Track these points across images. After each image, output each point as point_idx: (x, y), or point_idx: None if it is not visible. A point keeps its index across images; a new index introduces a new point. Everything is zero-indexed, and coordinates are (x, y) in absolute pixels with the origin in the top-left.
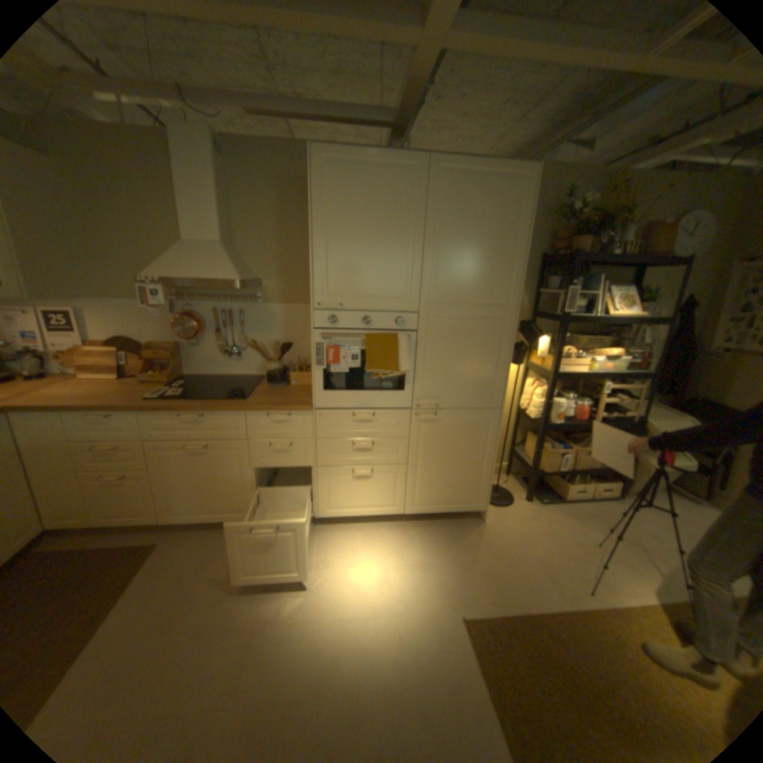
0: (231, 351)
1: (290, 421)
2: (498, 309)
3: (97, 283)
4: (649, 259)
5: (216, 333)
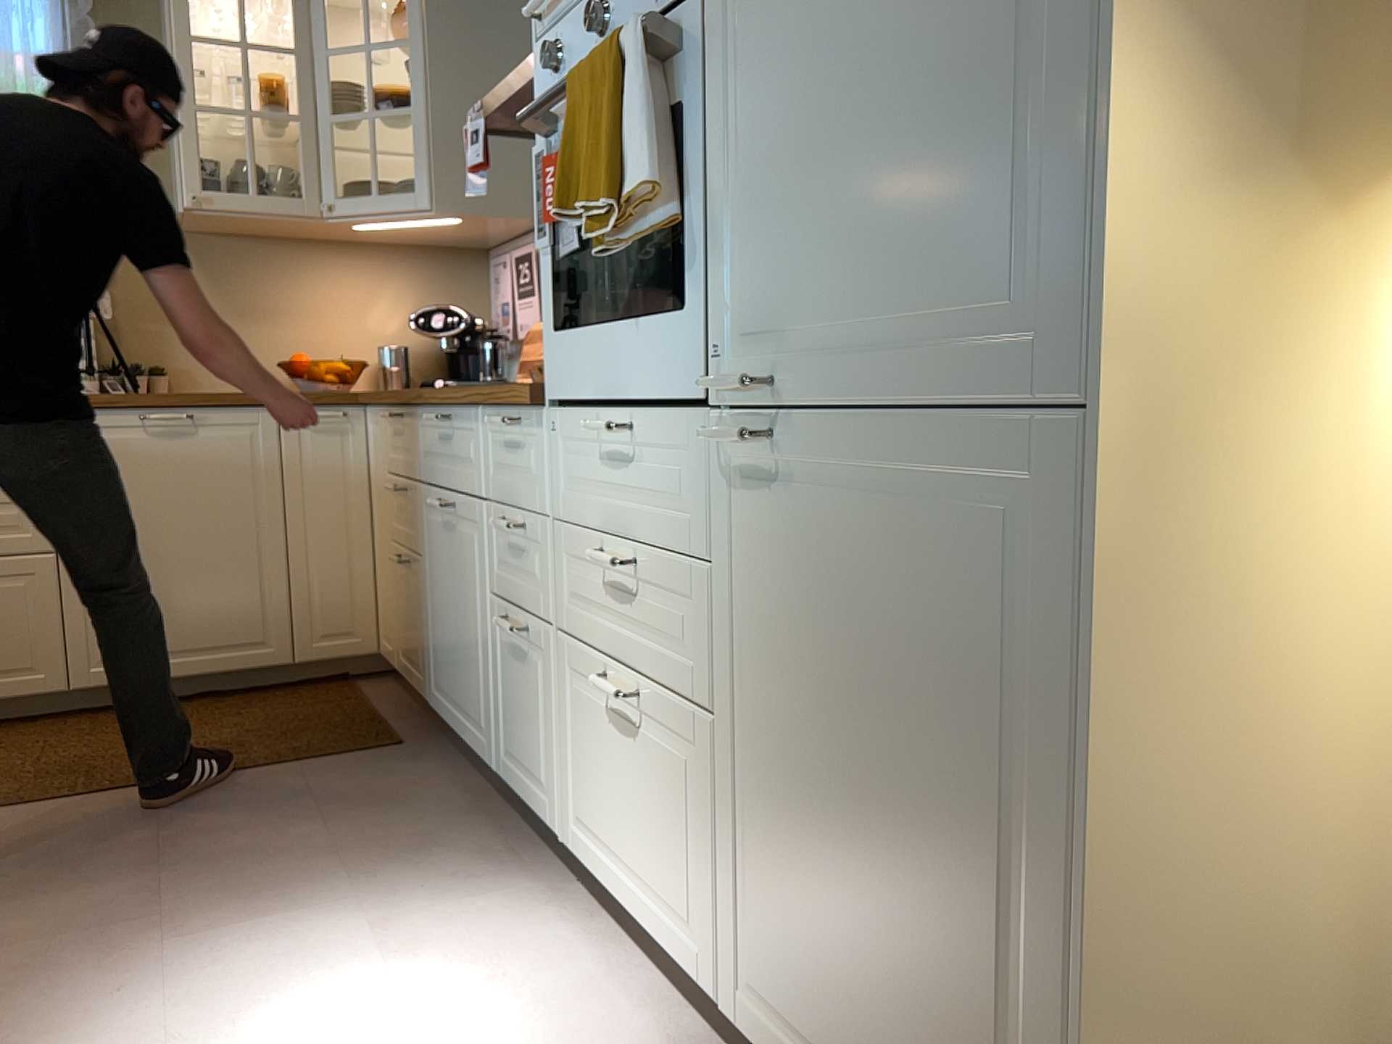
0: None
1: (522, 444)
2: None
3: None
4: None
5: None
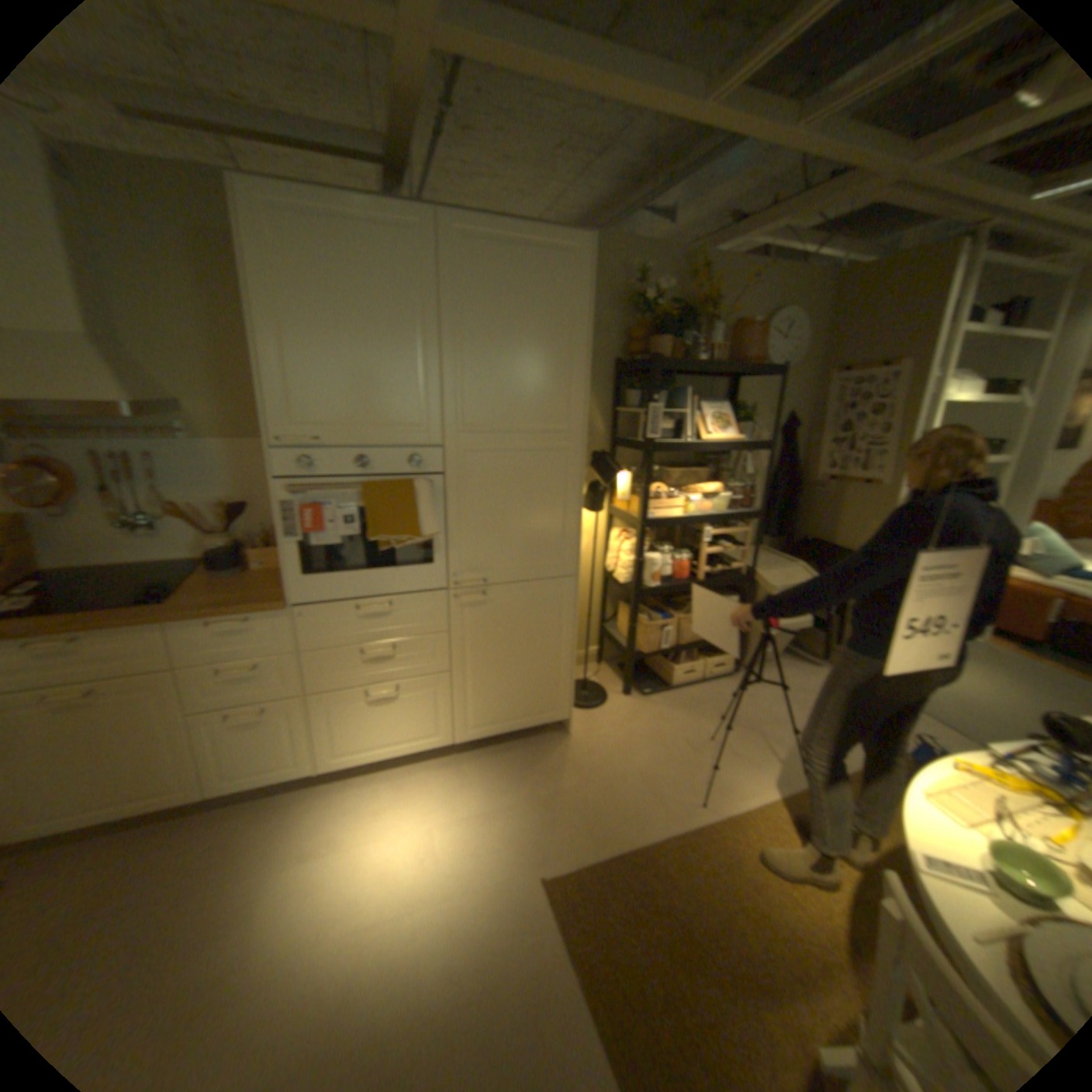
0: (127, 522)
1: (243, 631)
2: (555, 438)
3: None
4: (741, 368)
5: (92, 493)
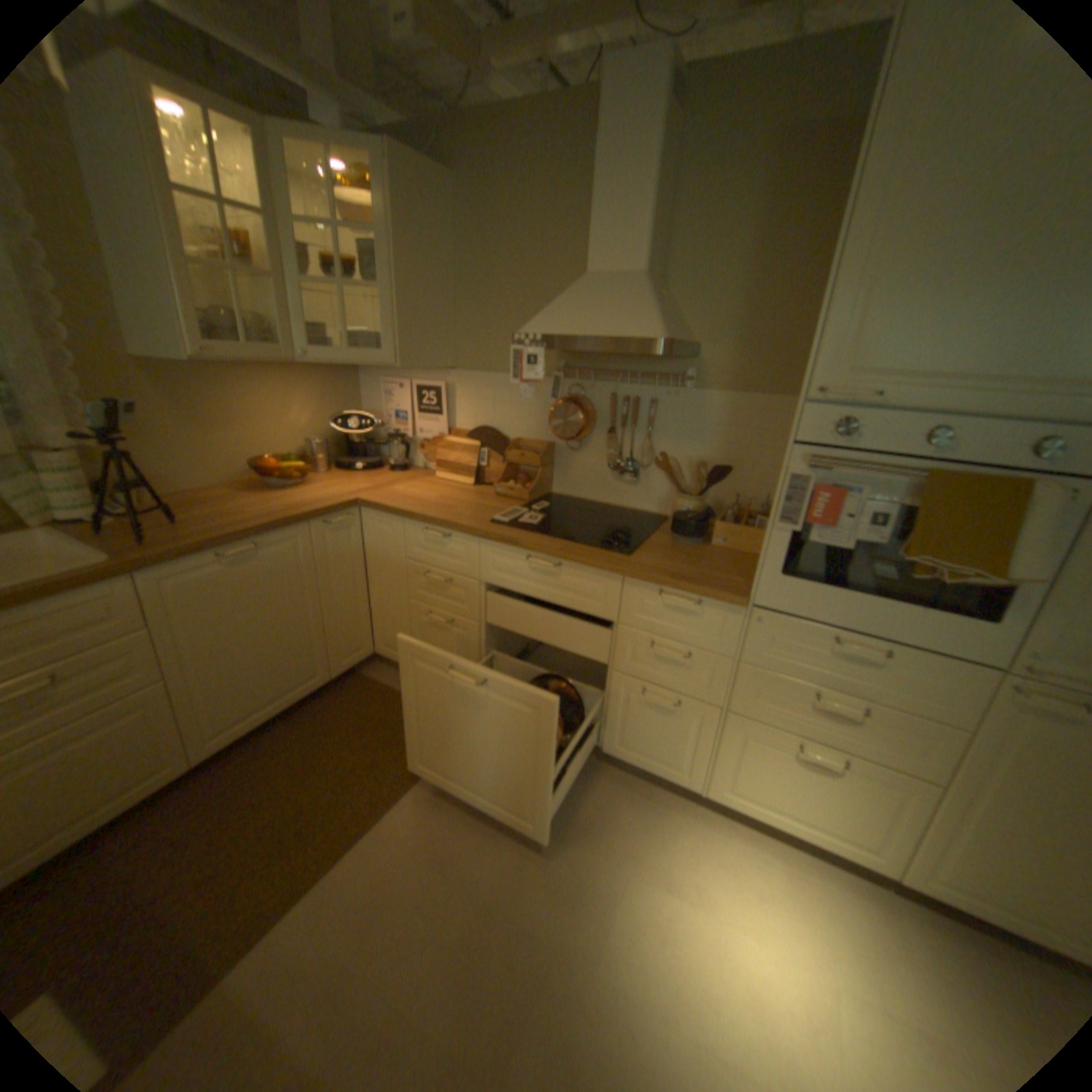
0: (623, 465)
1: (696, 612)
2: None
3: (474, 349)
4: None
5: (607, 433)
